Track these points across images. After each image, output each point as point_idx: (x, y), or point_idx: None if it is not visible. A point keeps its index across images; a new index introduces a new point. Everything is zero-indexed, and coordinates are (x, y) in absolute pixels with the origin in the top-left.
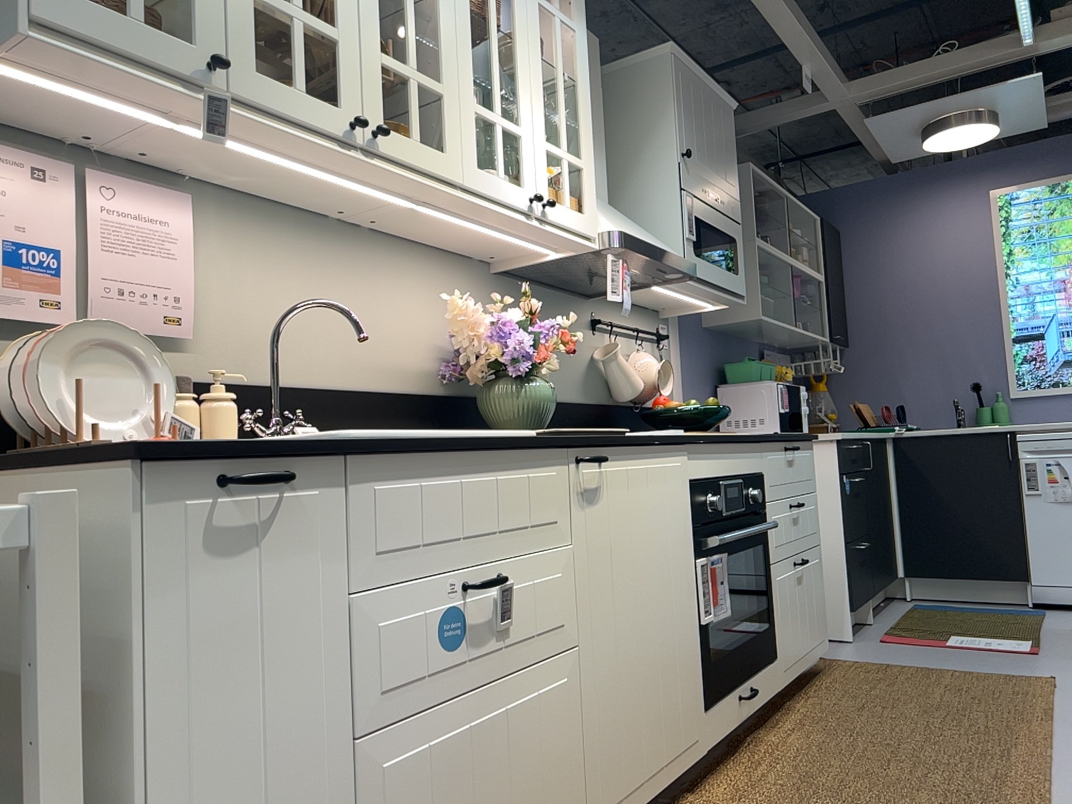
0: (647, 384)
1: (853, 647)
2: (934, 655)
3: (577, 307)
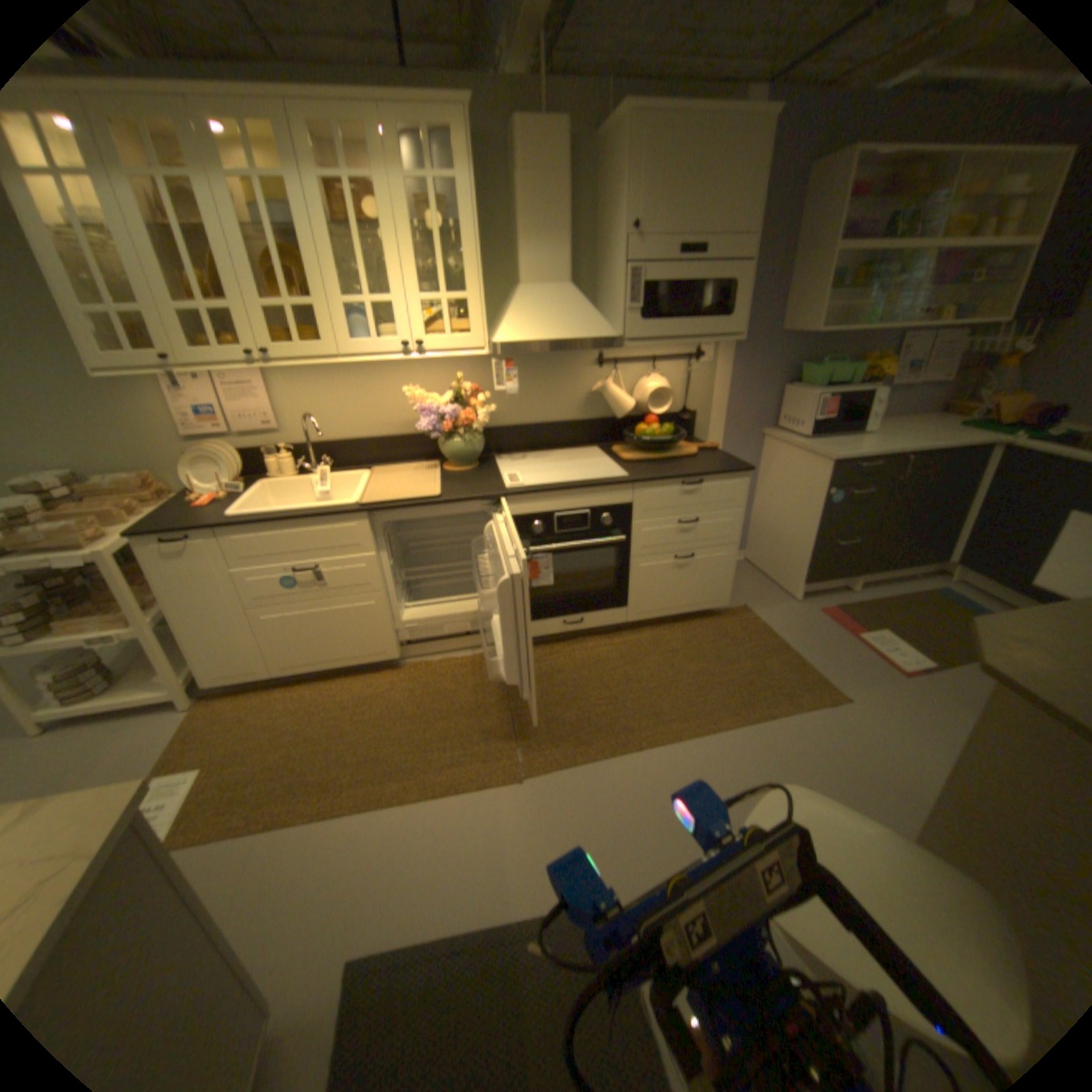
0: (646, 405)
1: (790, 608)
2: (823, 642)
3: (577, 355)
